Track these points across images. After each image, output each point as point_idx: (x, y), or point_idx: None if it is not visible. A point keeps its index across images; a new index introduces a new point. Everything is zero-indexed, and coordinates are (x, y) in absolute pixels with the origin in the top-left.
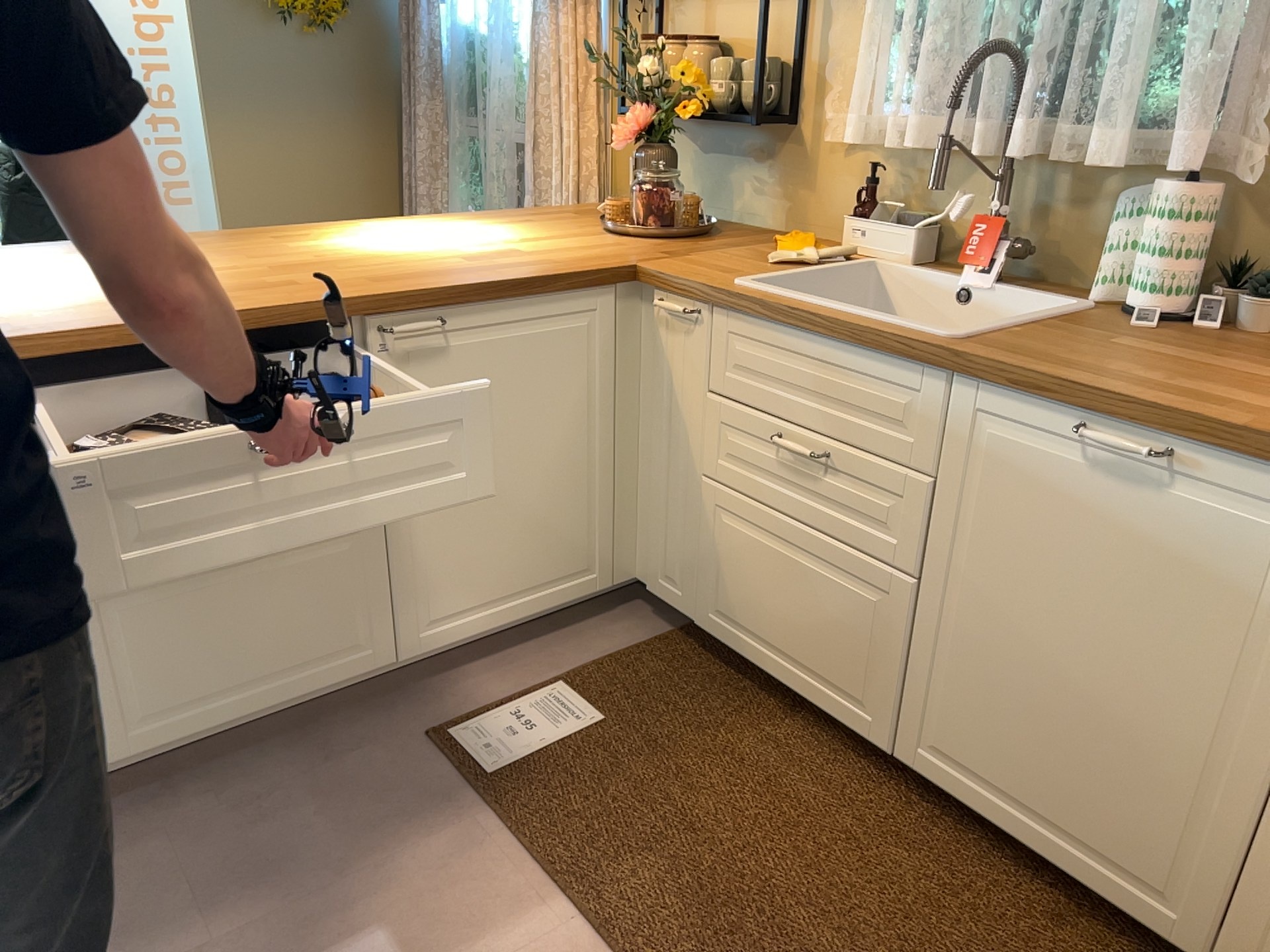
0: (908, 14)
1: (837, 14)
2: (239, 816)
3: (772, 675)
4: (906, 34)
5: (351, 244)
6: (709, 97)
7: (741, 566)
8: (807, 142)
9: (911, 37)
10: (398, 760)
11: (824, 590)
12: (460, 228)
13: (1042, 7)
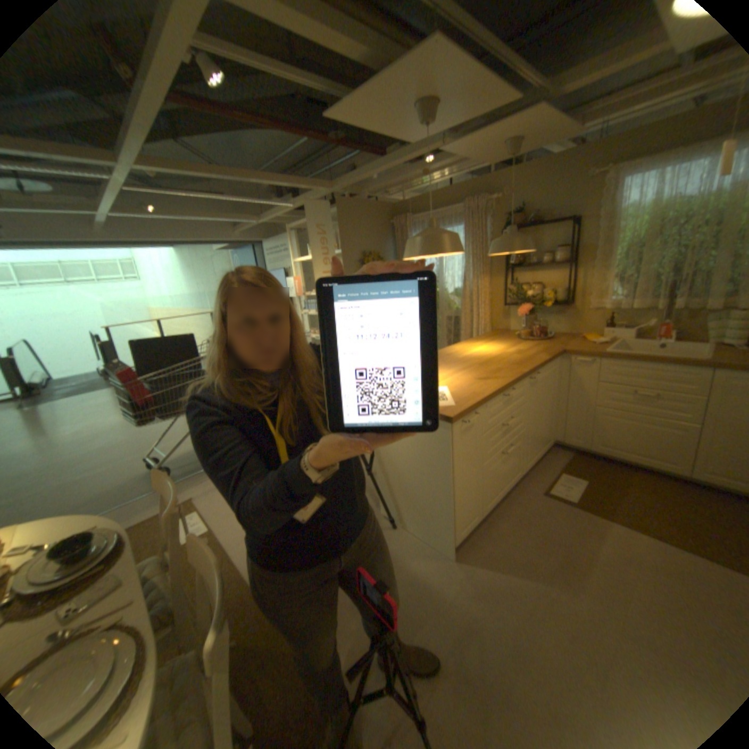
0: (628, 272)
1: (595, 273)
2: (521, 528)
3: (631, 461)
4: (626, 278)
5: (471, 354)
6: (552, 299)
7: (616, 431)
8: (579, 308)
9: (631, 278)
10: (546, 504)
11: (657, 433)
12: (483, 345)
13: (675, 268)
